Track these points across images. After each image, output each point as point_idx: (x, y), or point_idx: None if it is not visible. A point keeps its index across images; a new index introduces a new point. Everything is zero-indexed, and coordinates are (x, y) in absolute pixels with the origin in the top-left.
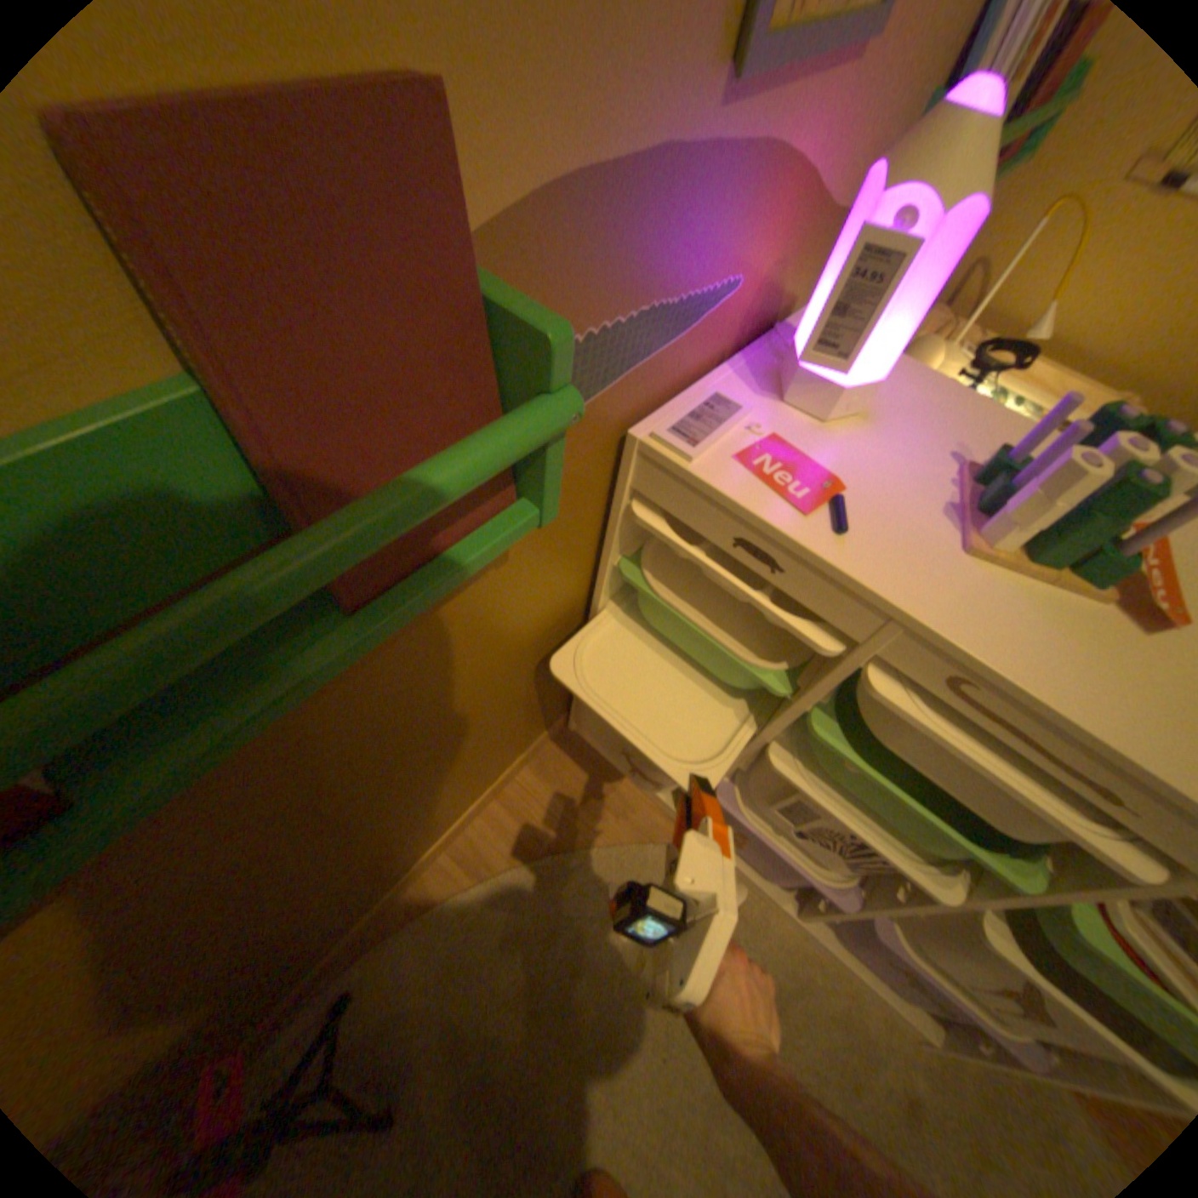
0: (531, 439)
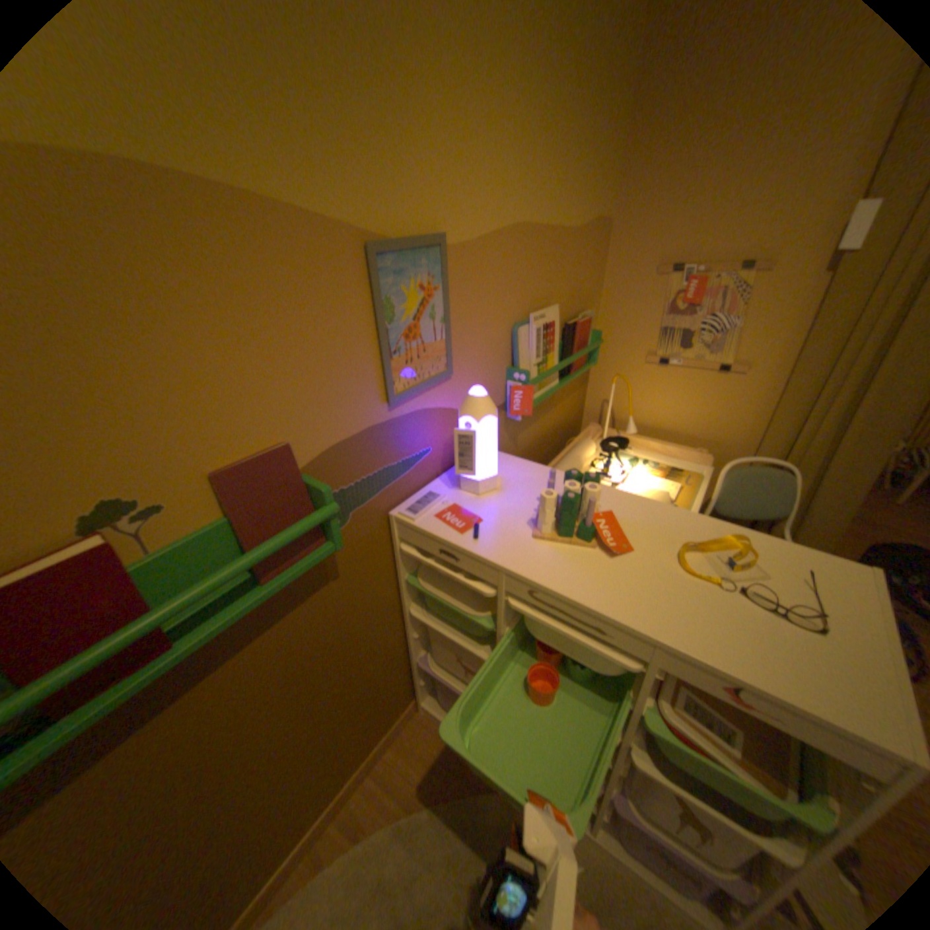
0: (318, 520)
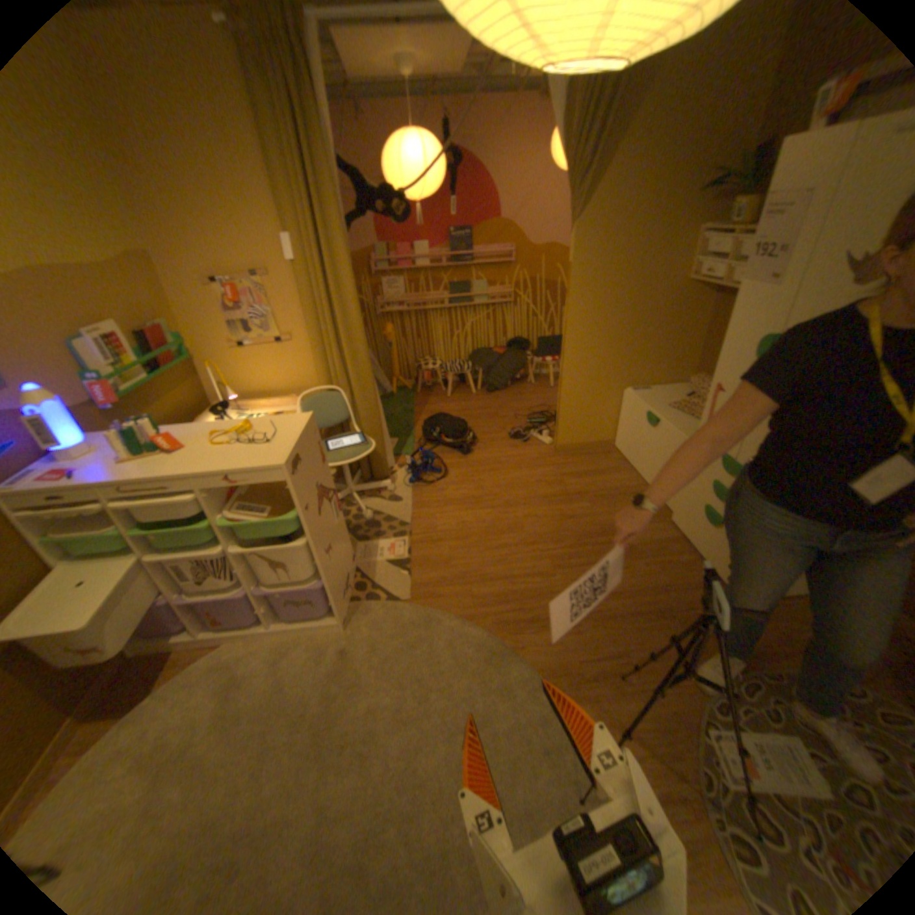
0: None
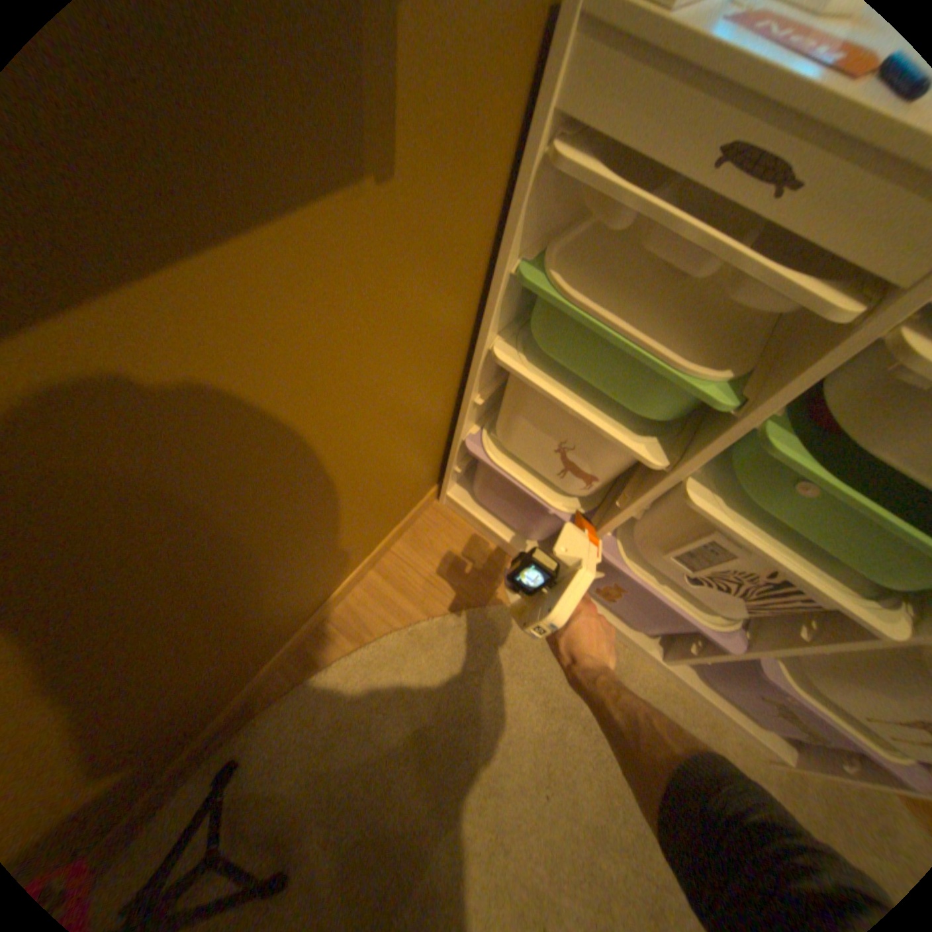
0: None
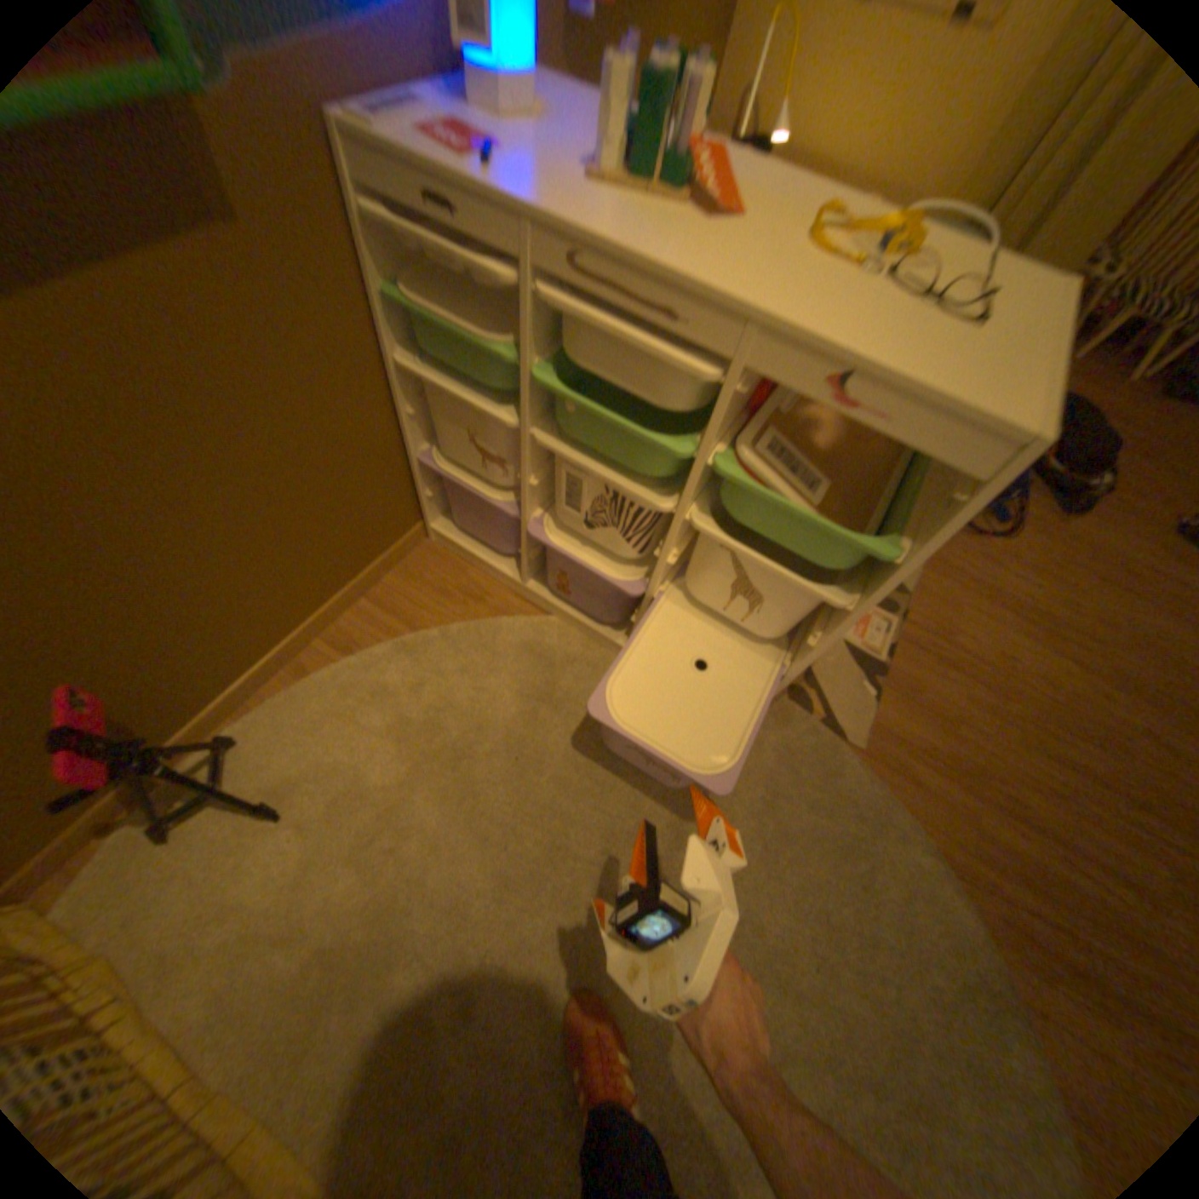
0: None
